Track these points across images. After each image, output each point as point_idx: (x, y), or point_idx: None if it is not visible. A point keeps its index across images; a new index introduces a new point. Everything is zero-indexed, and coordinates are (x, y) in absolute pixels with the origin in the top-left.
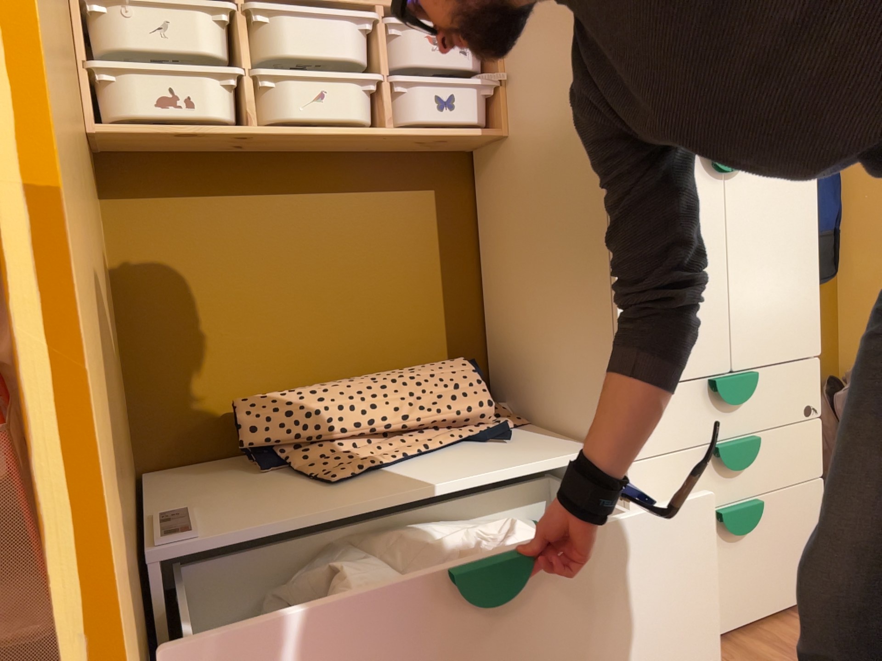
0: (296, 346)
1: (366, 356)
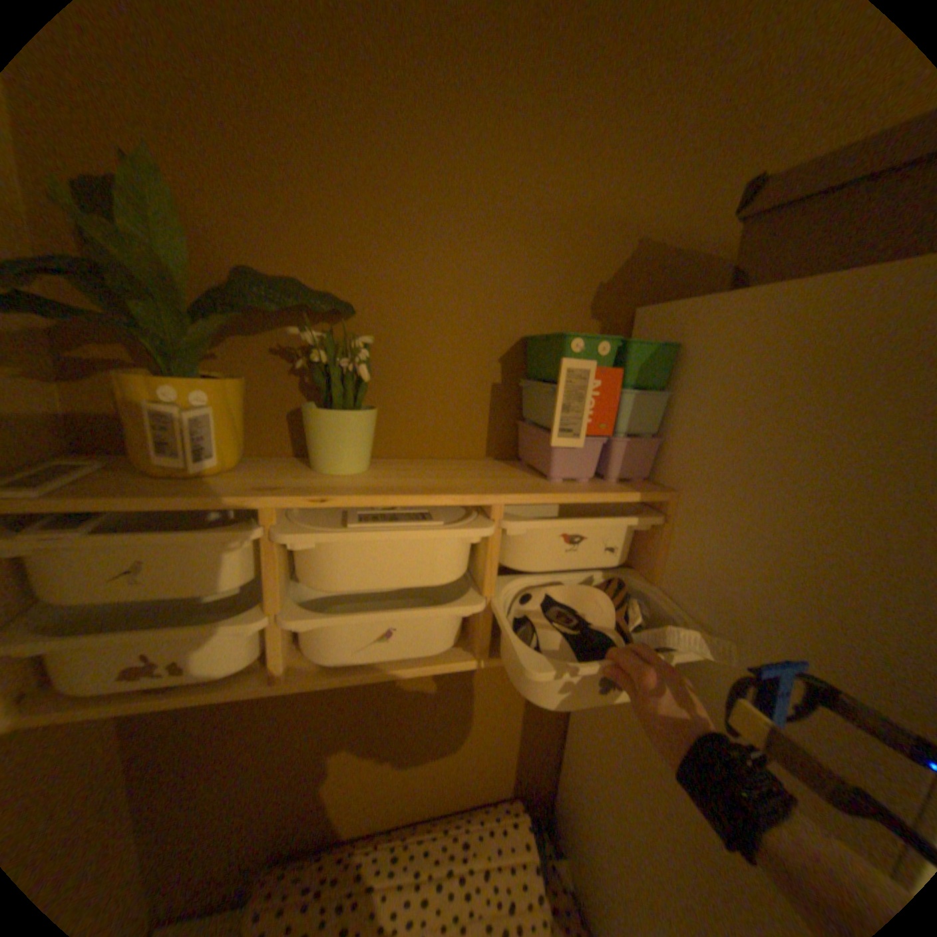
0: (343, 793)
1: (420, 795)
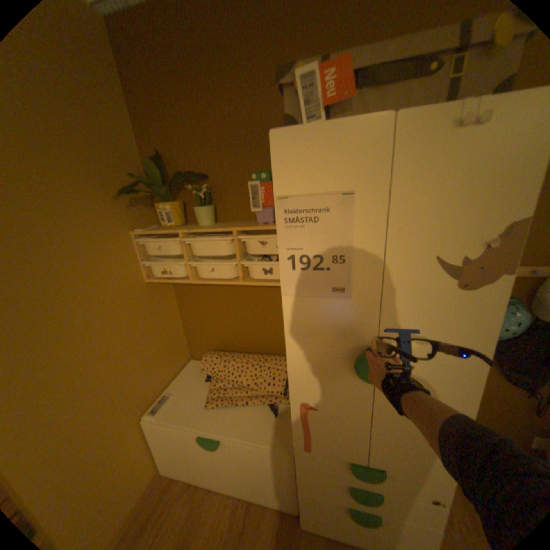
0: (233, 336)
1: (257, 344)
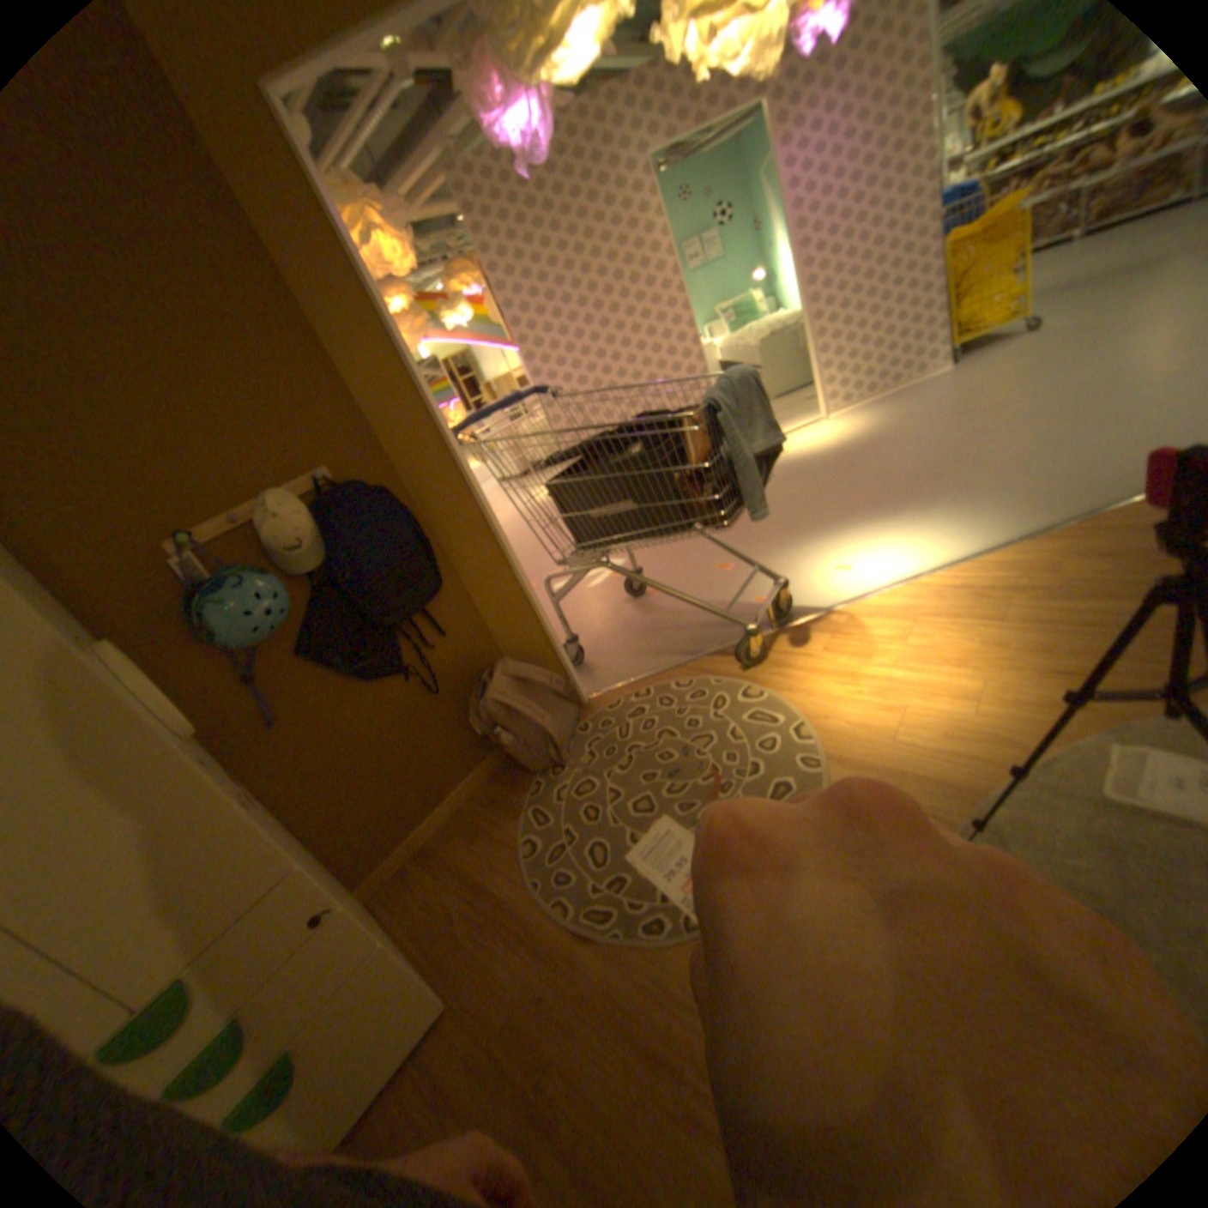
0: None
1: None
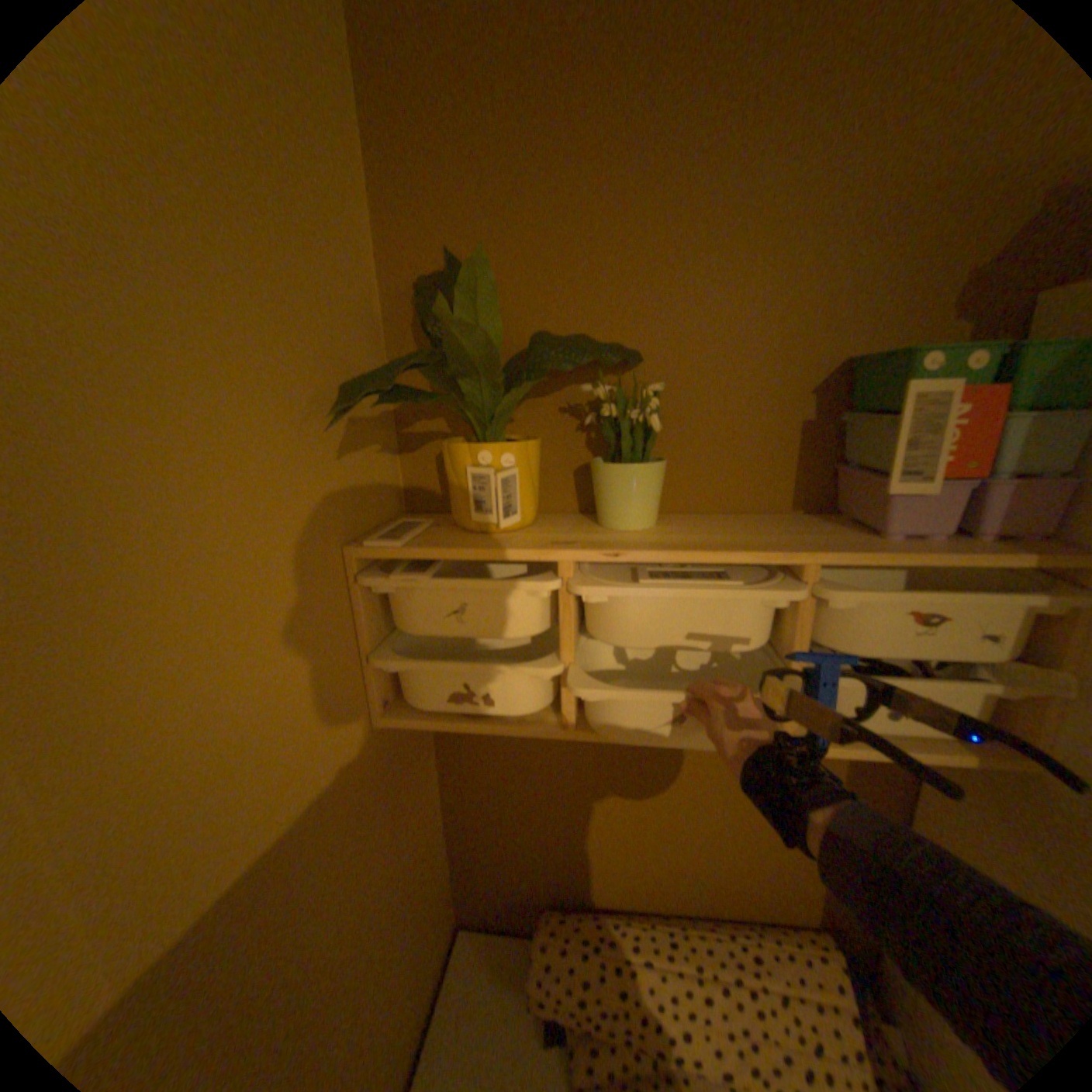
0: (620, 862)
1: (702, 889)
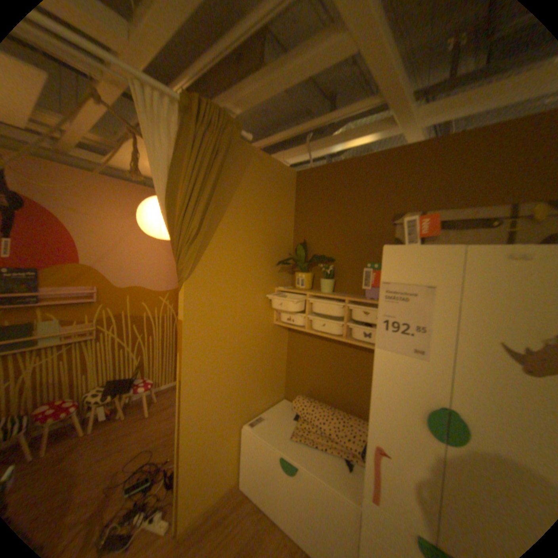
0: (324, 388)
1: (344, 403)
